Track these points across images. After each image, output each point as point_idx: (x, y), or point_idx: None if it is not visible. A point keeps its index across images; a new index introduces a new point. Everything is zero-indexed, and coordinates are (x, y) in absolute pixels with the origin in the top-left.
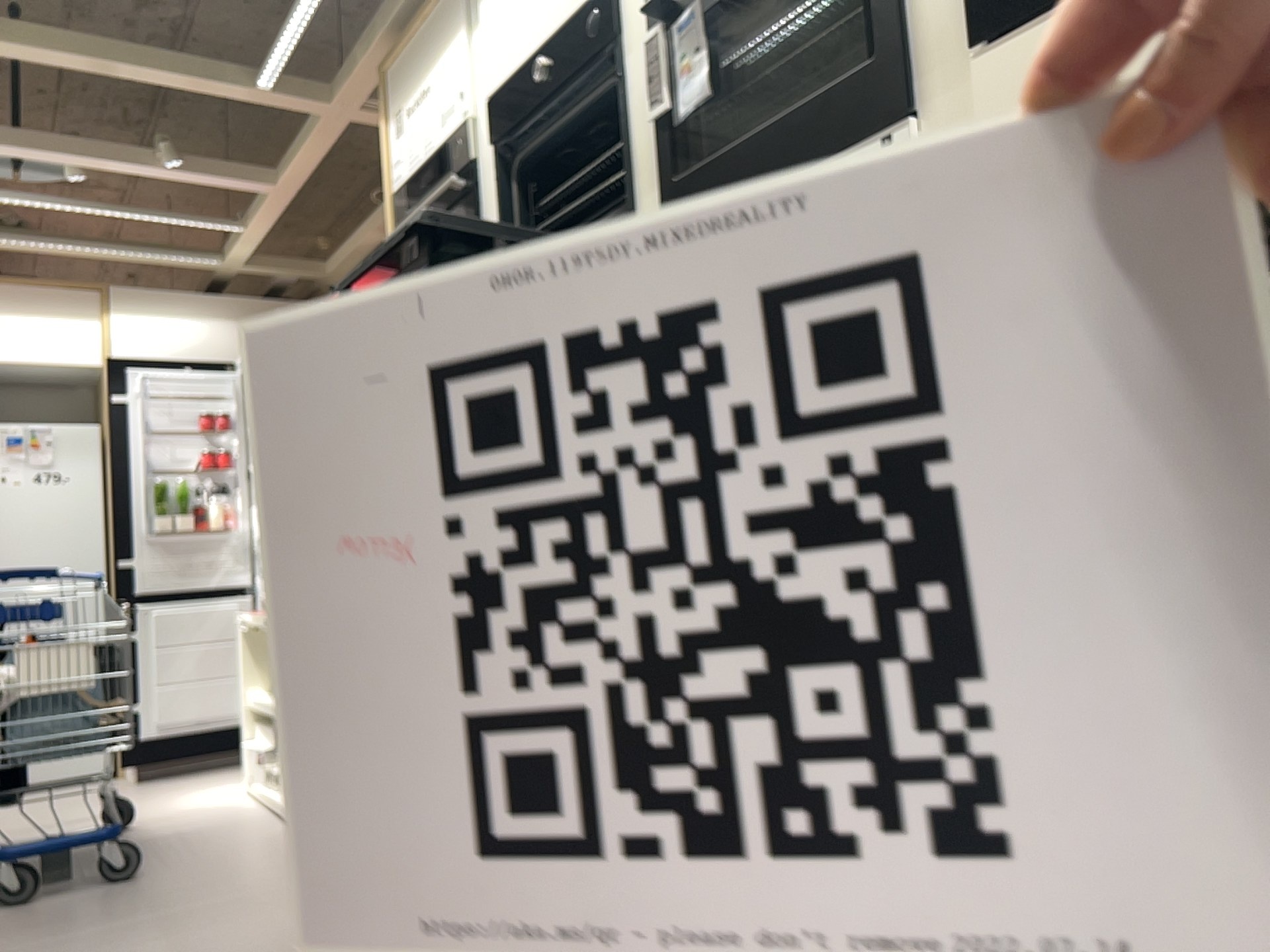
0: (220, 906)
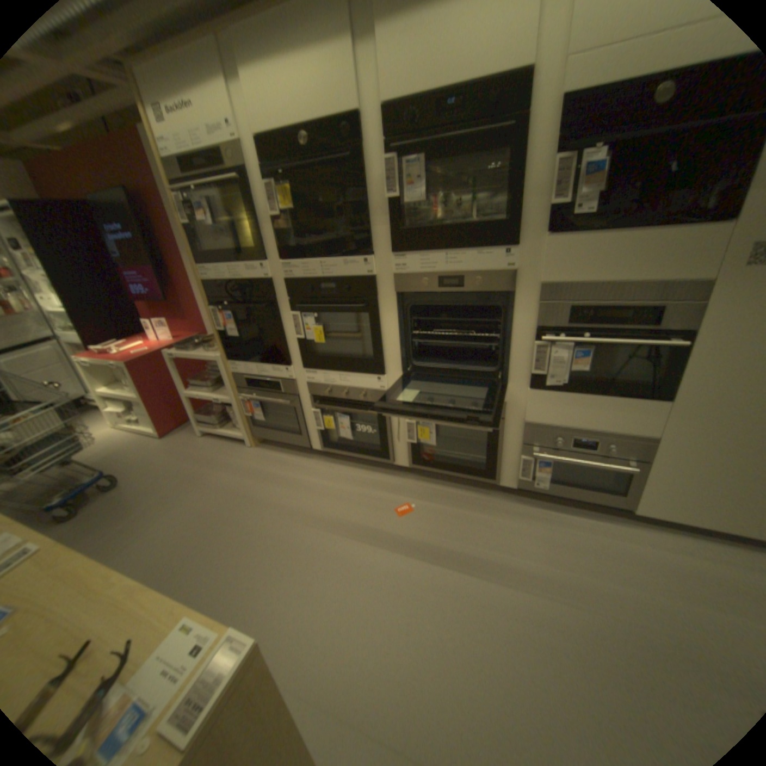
0: (178, 486)
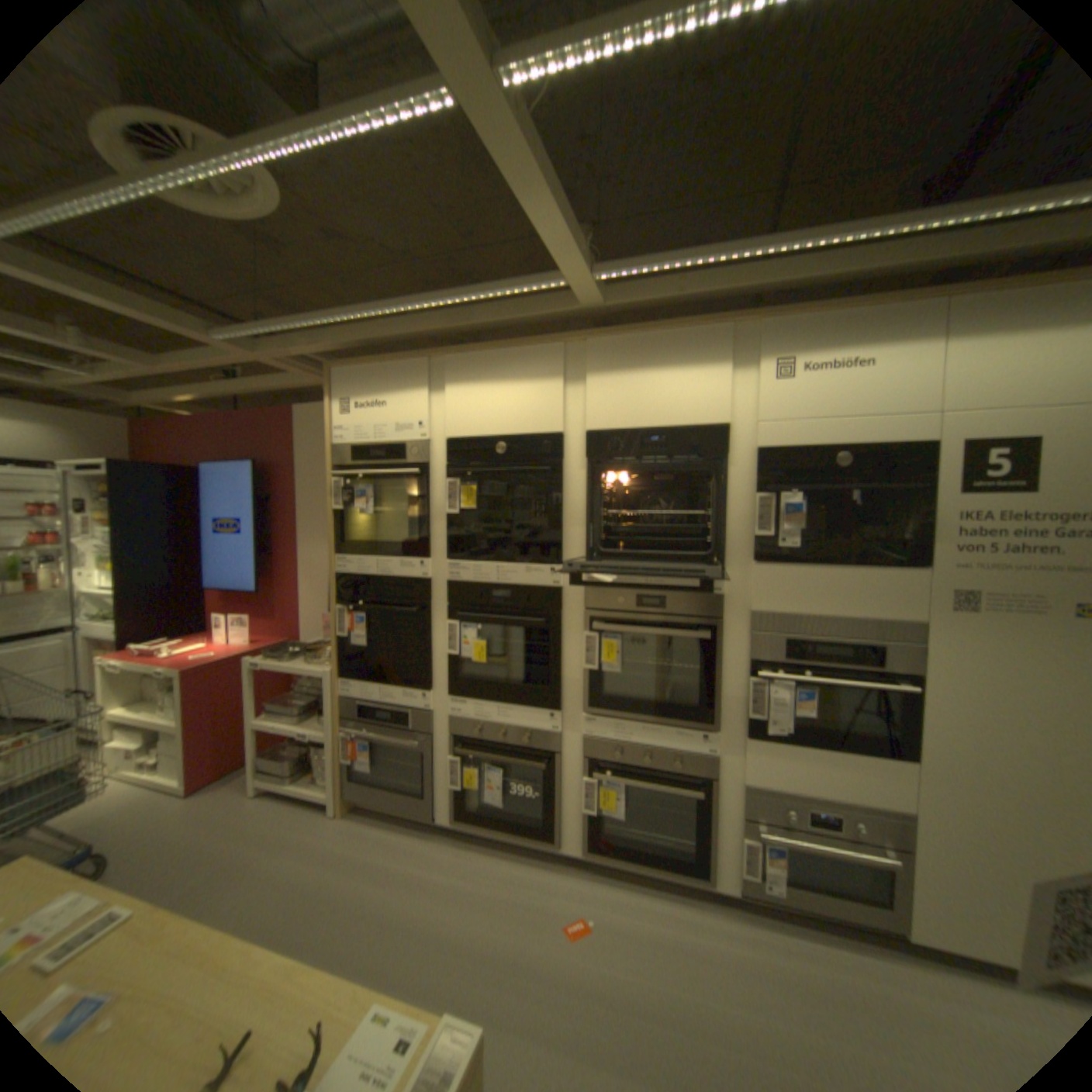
0: (213, 880)
